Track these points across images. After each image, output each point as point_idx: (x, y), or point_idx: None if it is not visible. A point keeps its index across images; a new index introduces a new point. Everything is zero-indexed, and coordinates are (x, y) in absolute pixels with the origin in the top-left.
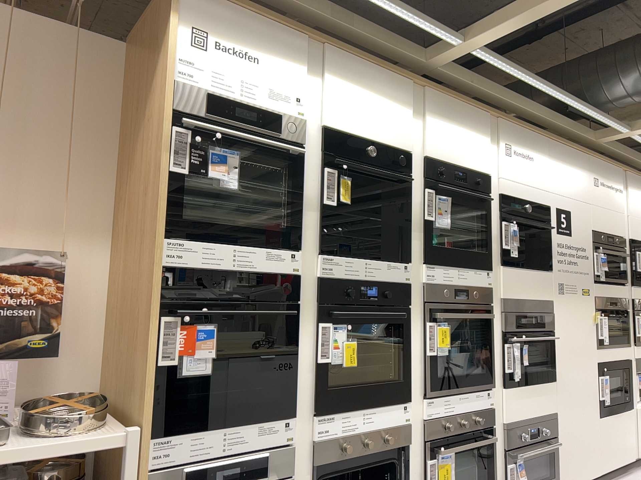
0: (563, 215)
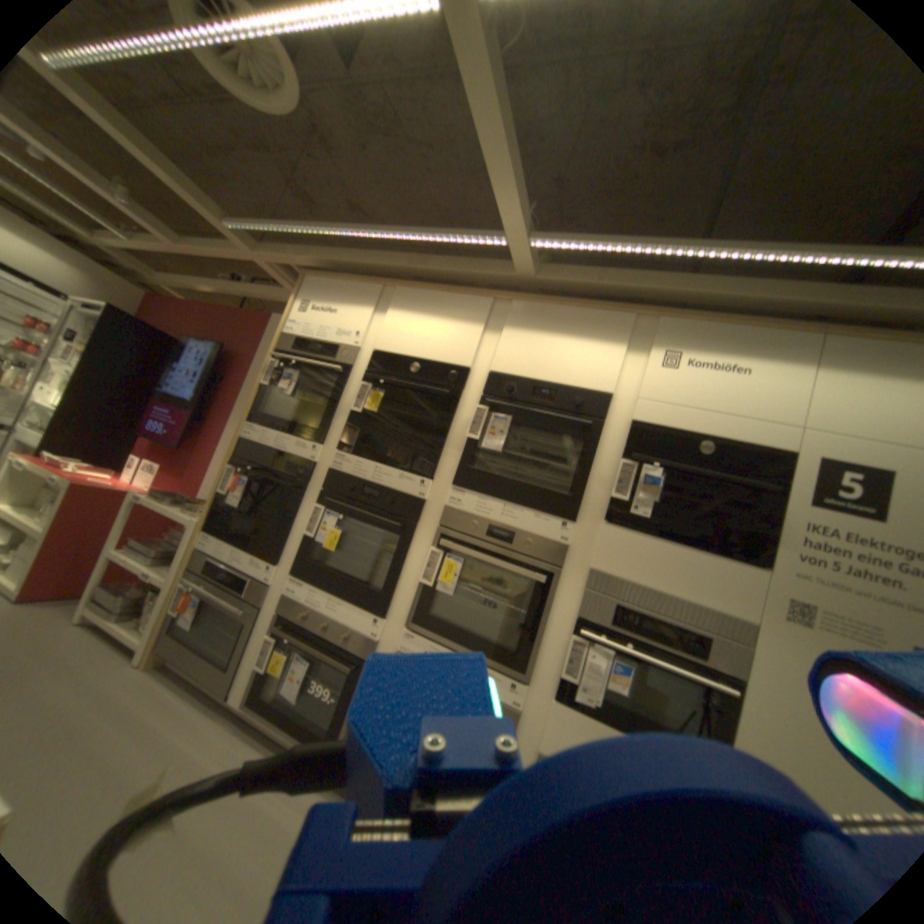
0: (855, 473)
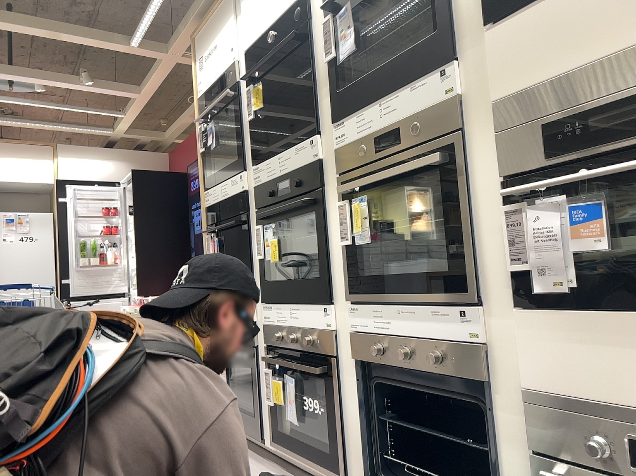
0: None
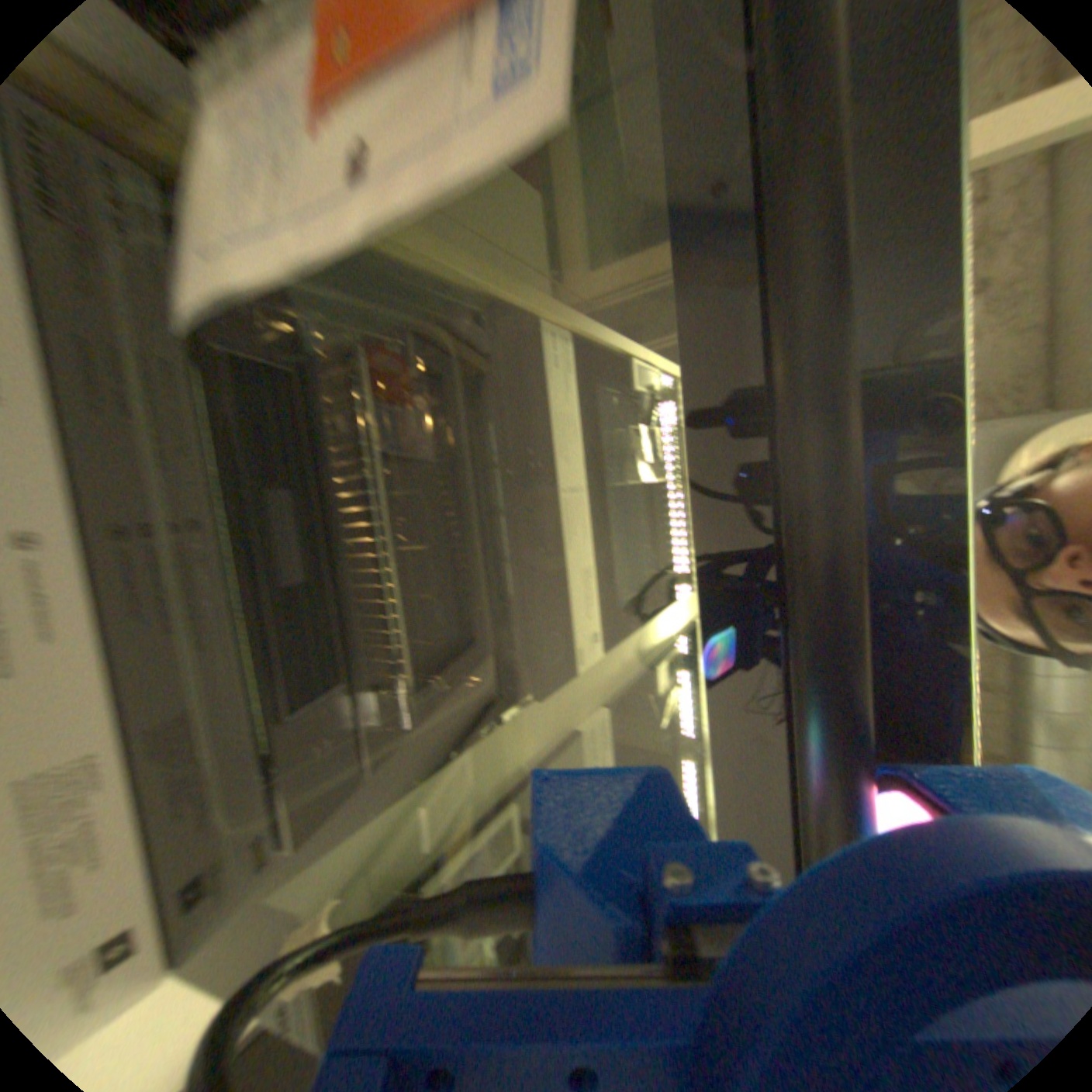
0: None
